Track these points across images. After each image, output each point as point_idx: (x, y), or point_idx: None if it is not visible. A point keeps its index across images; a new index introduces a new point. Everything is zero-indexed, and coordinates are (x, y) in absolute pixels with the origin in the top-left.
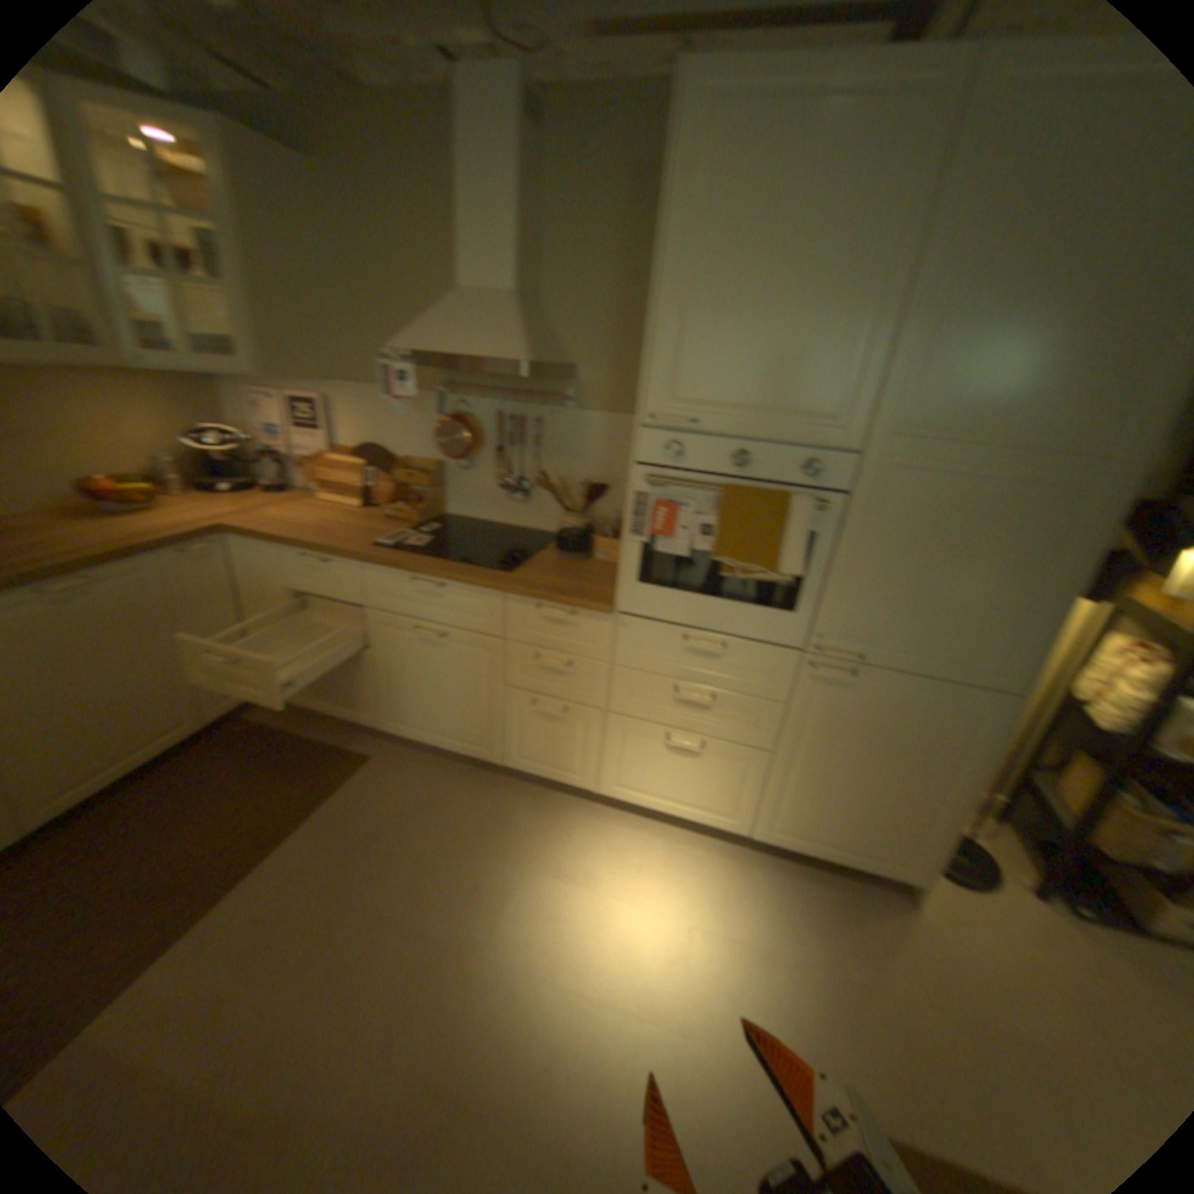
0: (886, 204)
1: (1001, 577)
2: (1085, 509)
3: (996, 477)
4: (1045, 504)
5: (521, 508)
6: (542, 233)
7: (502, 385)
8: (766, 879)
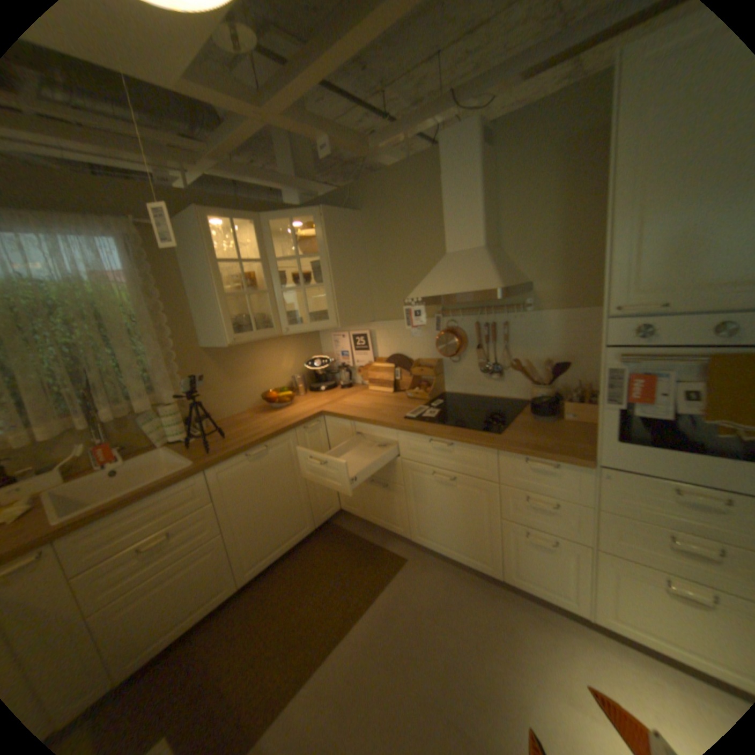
0: None
1: None
2: None
3: None
4: None
5: (499, 384)
6: (501, 205)
7: (480, 305)
8: None
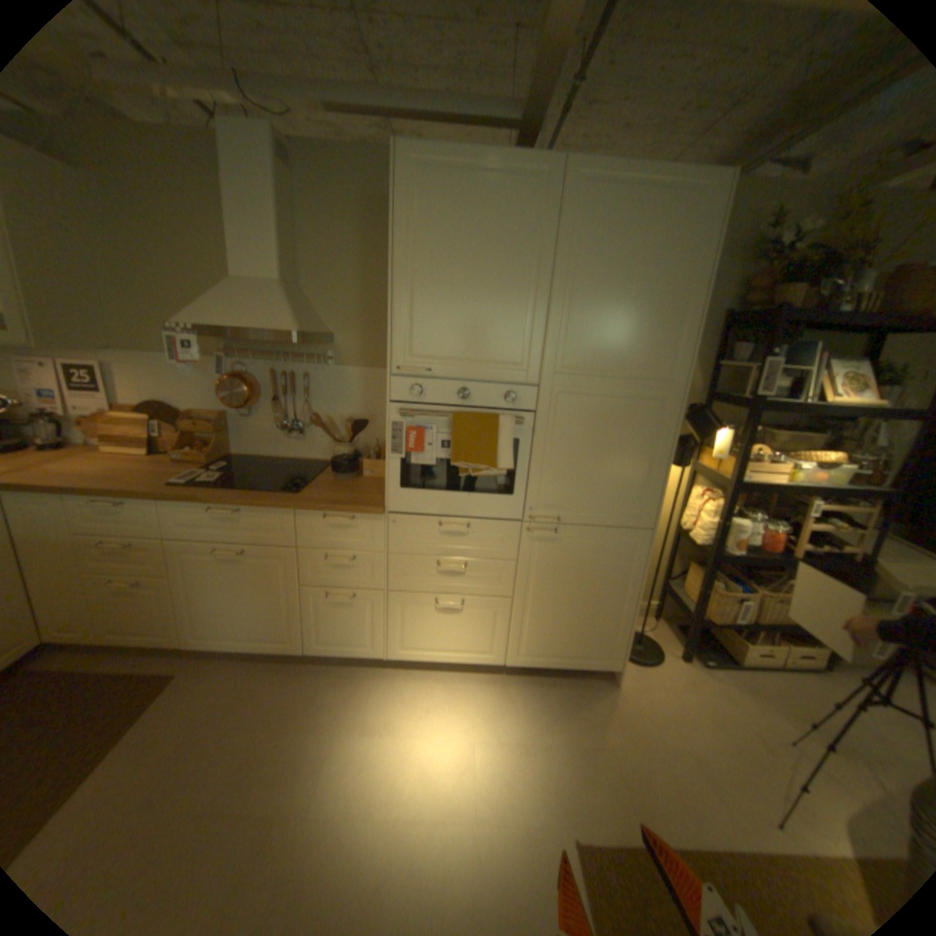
0: (531, 237)
1: (629, 457)
2: (665, 412)
3: (616, 396)
4: (644, 410)
5: (300, 444)
6: (300, 240)
7: (277, 350)
8: (521, 693)
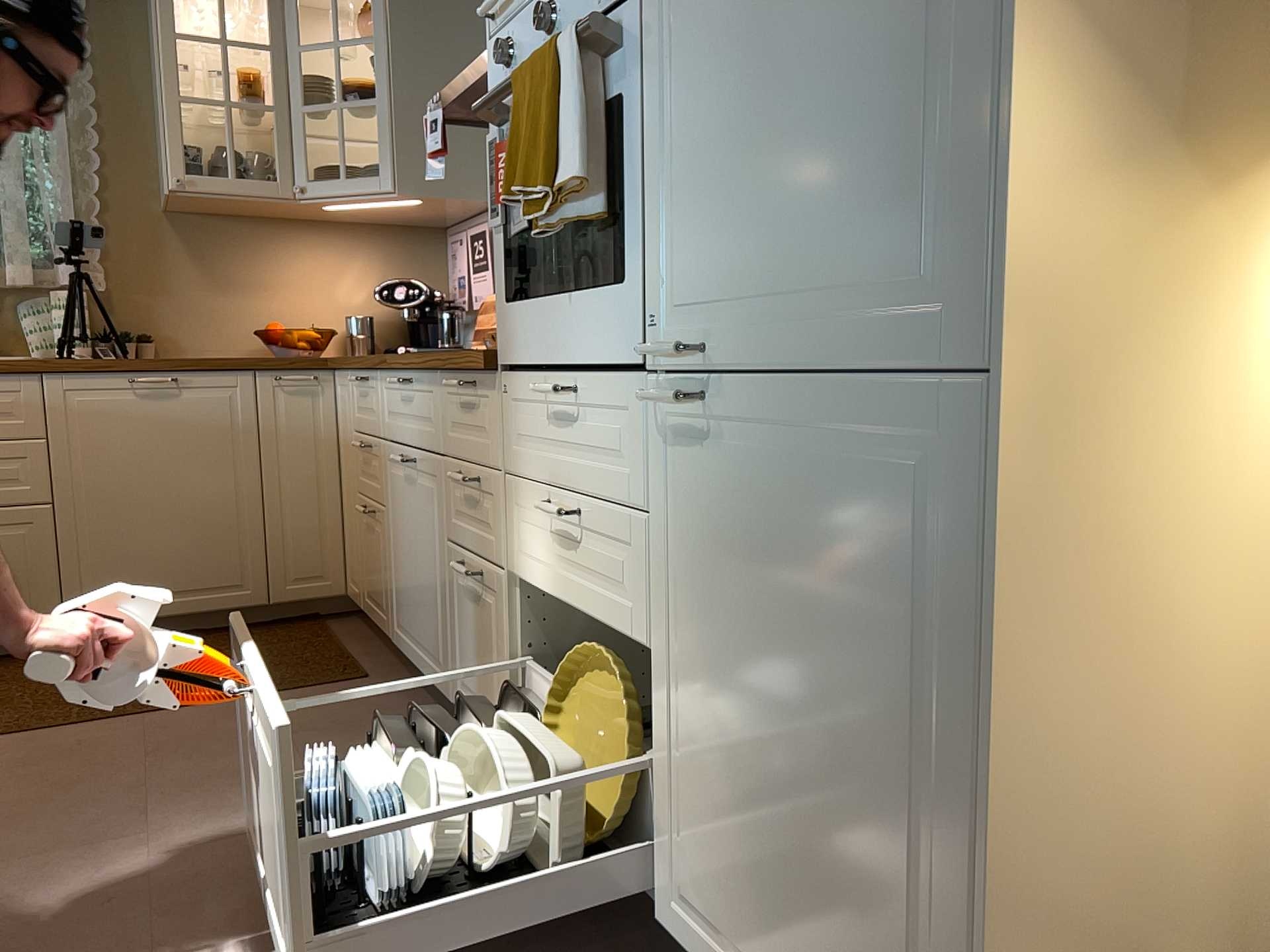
0: None
1: (877, 9)
2: None
3: None
4: None
5: None
6: None
7: None
8: None
